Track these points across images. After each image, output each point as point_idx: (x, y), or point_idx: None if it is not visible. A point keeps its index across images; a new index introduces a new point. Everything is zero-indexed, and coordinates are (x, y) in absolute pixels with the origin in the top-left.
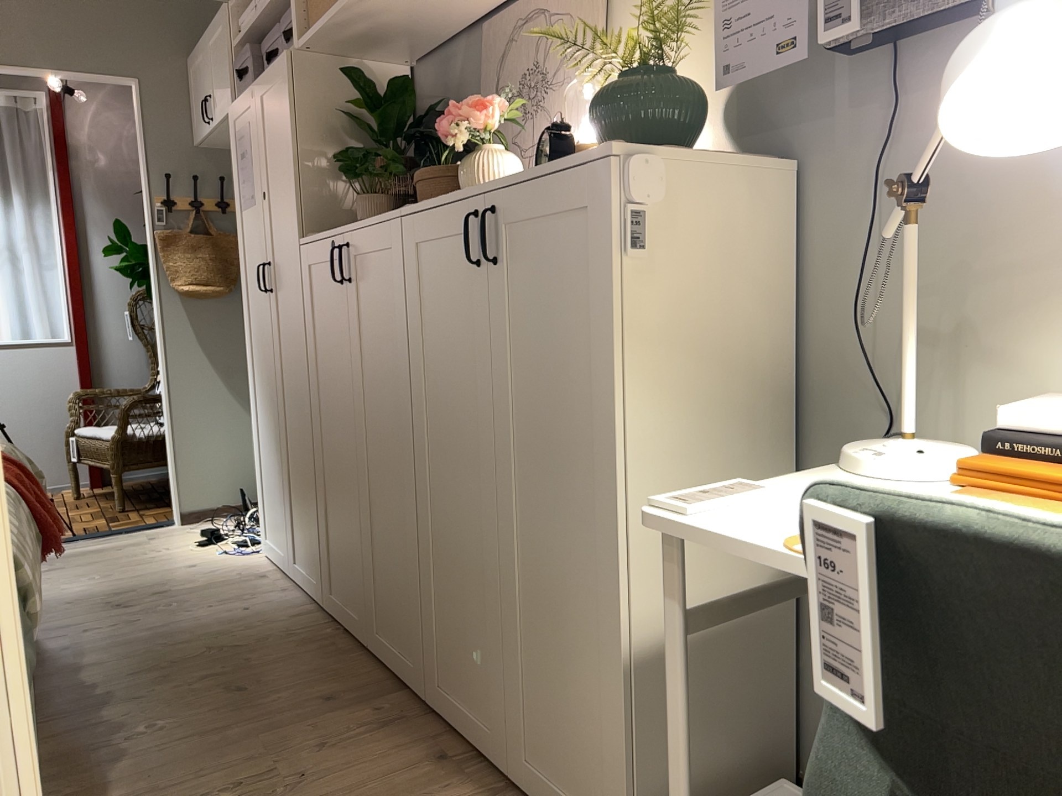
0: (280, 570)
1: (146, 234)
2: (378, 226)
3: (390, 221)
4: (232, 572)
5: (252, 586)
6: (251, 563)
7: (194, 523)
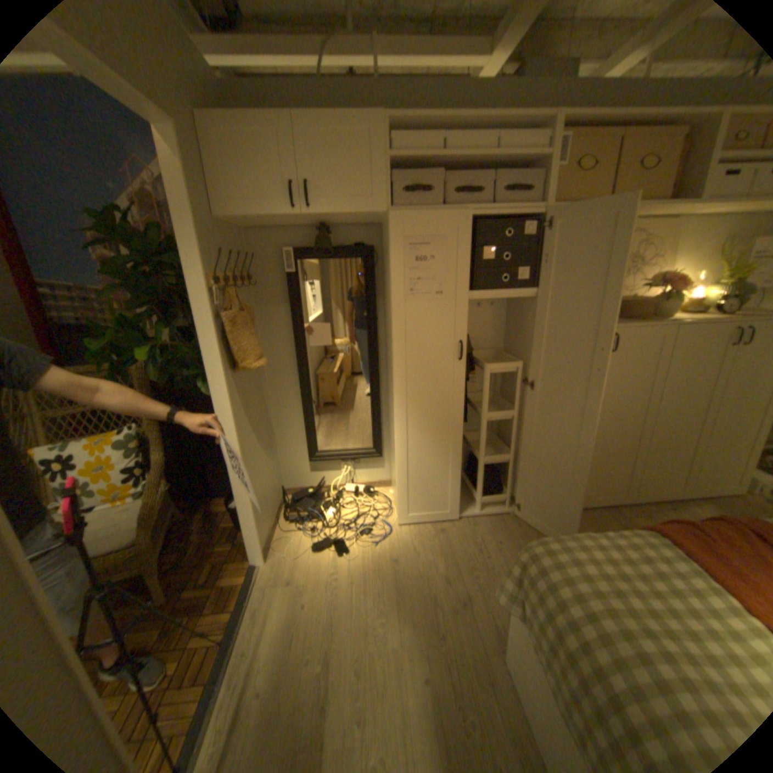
0: (435, 523)
1: (197, 317)
2: (657, 327)
3: (670, 327)
4: (423, 543)
5: (458, 537)
6: (412, 533)
7: (271, 554)
